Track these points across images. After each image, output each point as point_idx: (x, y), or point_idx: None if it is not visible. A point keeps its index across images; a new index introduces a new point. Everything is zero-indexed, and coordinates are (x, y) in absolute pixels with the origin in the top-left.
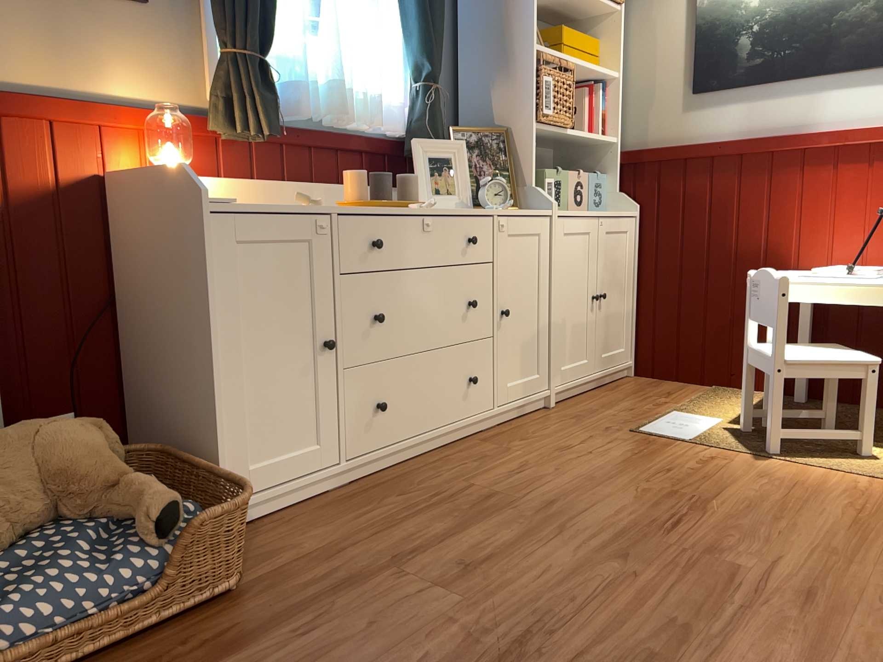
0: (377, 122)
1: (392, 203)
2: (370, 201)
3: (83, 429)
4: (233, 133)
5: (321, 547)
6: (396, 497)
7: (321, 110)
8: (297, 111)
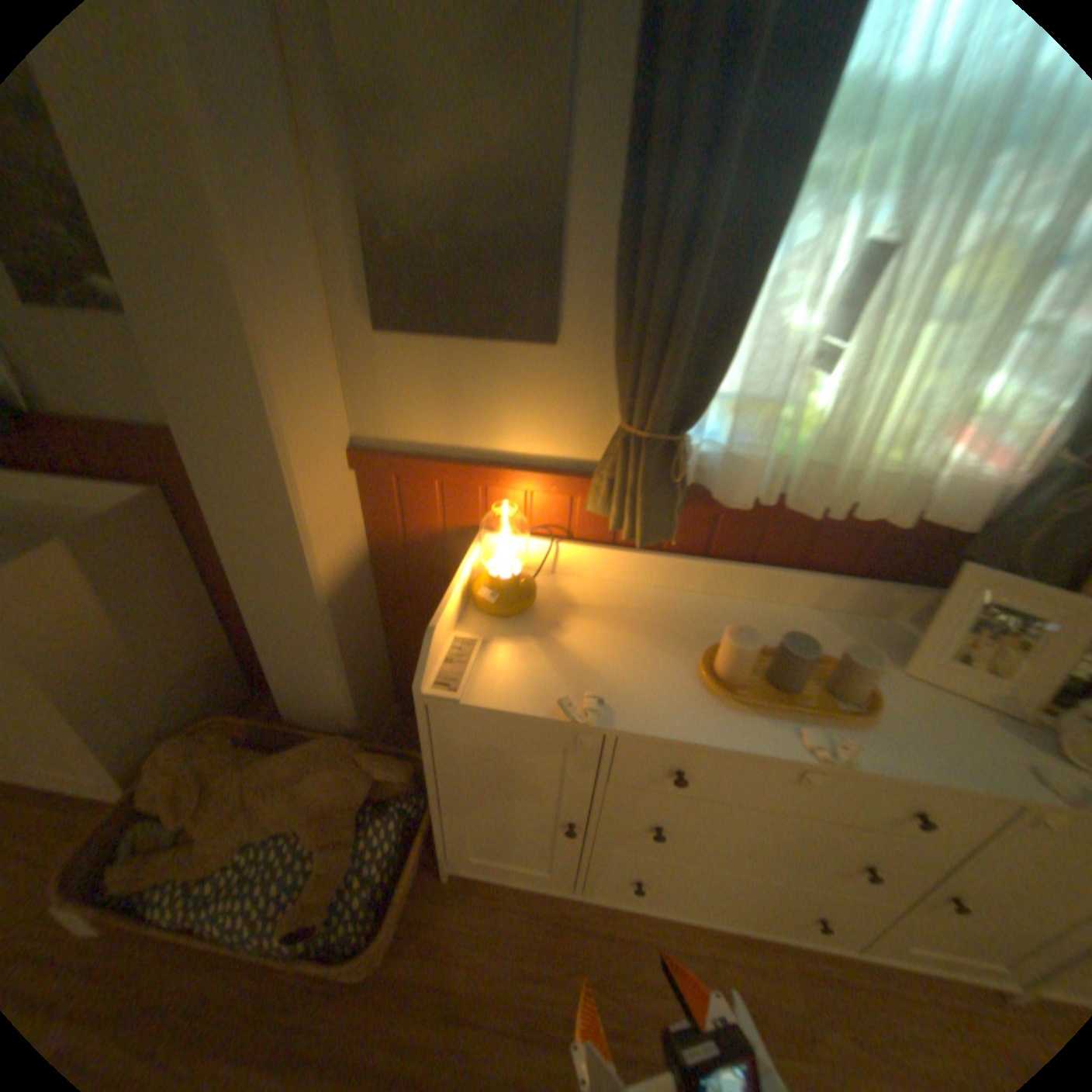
0: (903, 519)
1: (782, 709)
2: (735, 699)
3: (337, 785)
4: (617, 519)
5: (462, 993)
6: (594, 986)
7: (795, 486)
8: (731, 497)
